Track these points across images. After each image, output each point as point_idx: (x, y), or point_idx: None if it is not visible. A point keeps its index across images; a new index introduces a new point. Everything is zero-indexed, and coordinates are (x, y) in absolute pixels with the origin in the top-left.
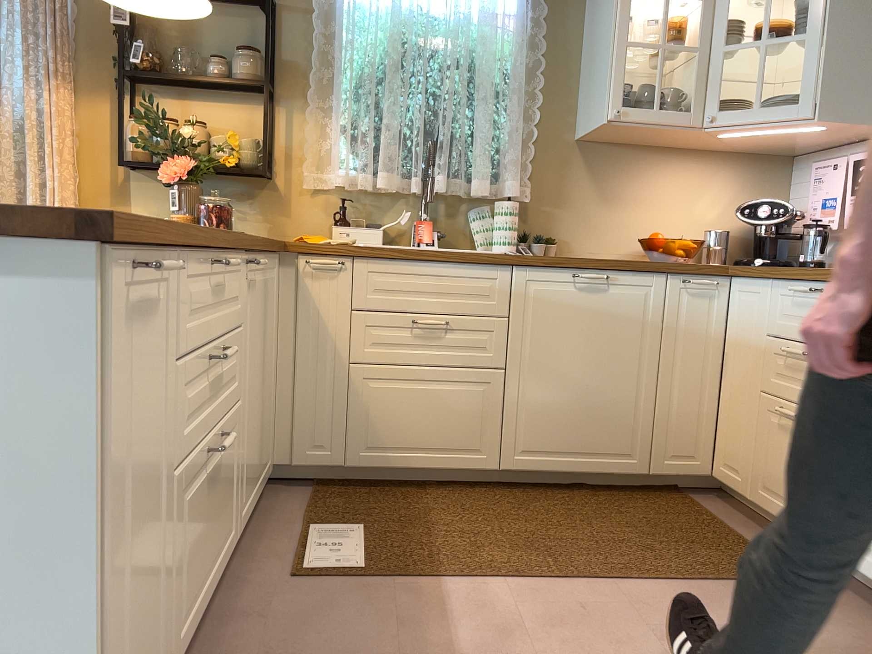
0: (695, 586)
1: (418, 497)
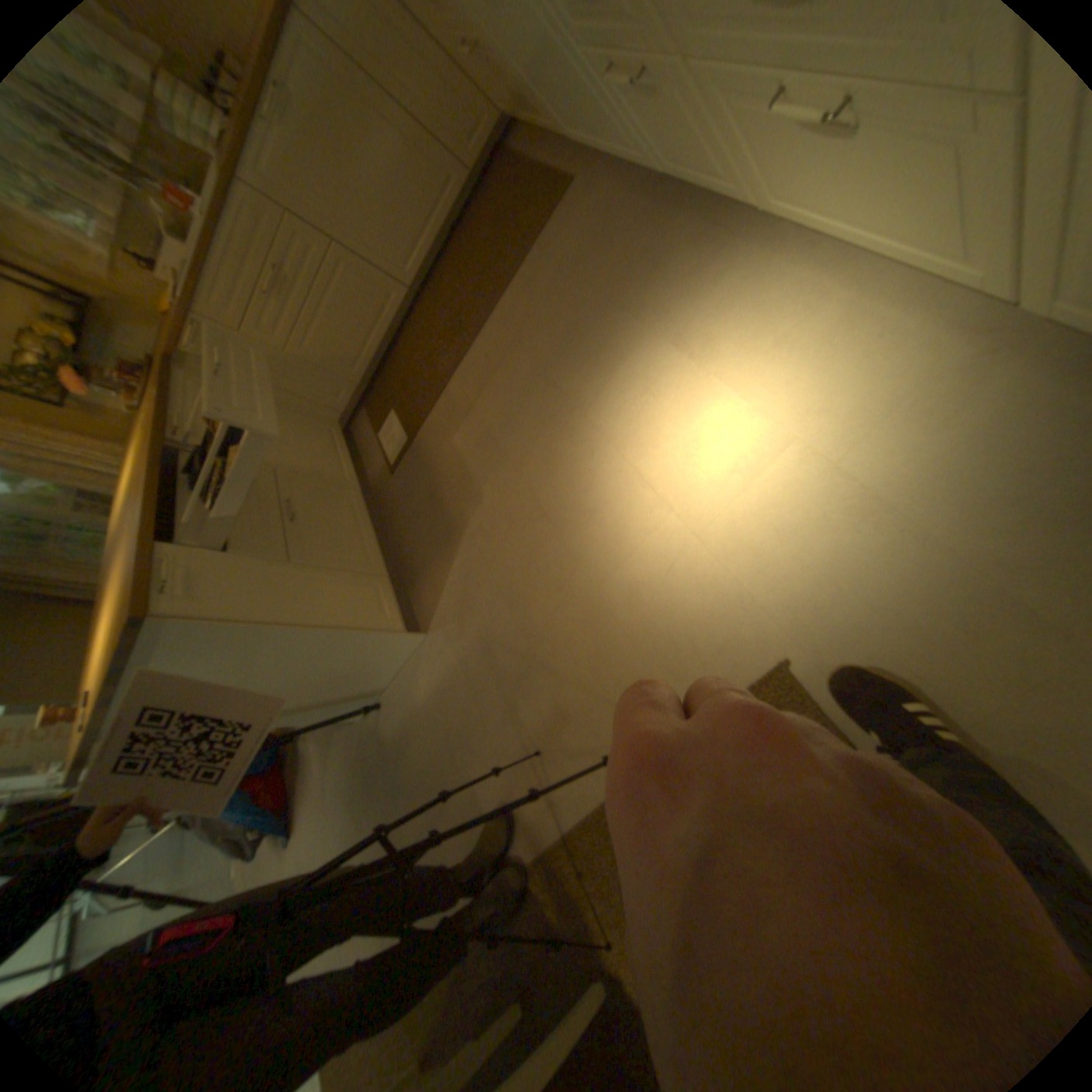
0: (527, 260)
1: (400, 353)
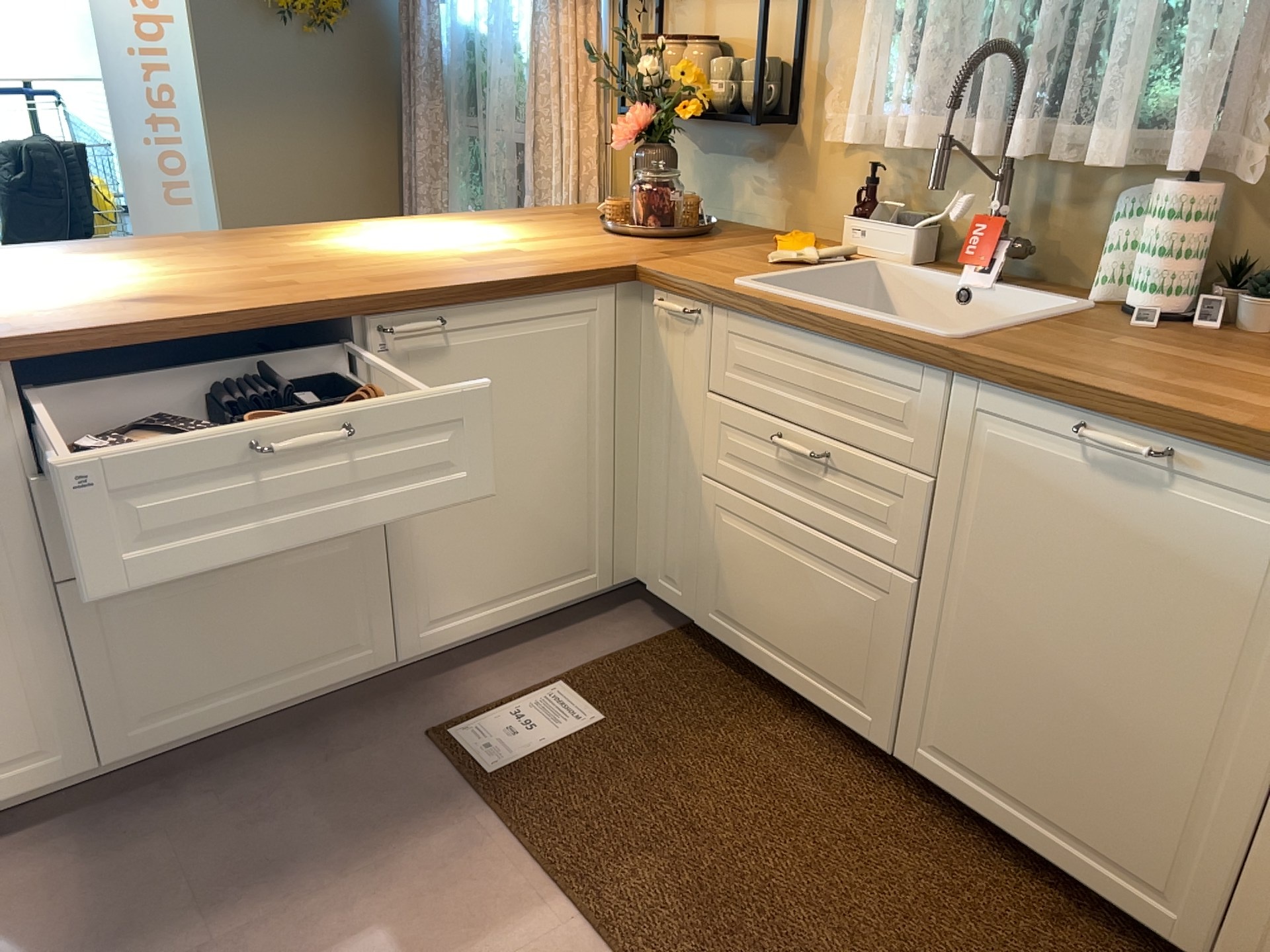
0: None
1: (756, 720)
